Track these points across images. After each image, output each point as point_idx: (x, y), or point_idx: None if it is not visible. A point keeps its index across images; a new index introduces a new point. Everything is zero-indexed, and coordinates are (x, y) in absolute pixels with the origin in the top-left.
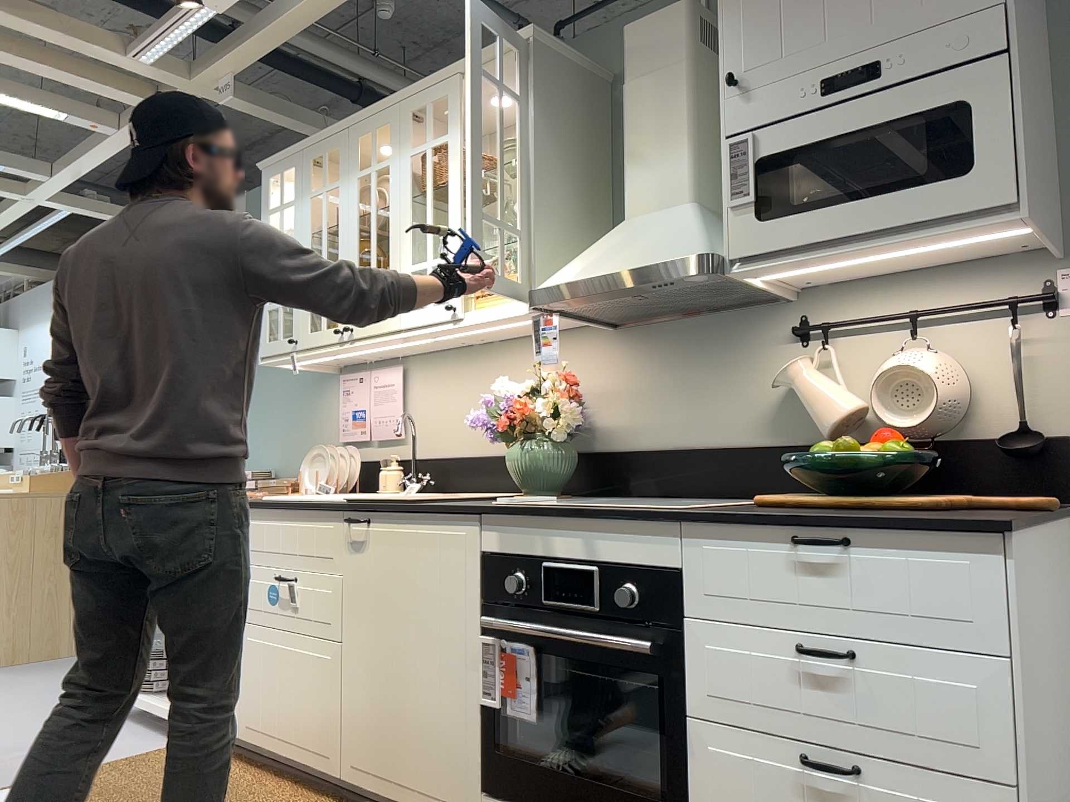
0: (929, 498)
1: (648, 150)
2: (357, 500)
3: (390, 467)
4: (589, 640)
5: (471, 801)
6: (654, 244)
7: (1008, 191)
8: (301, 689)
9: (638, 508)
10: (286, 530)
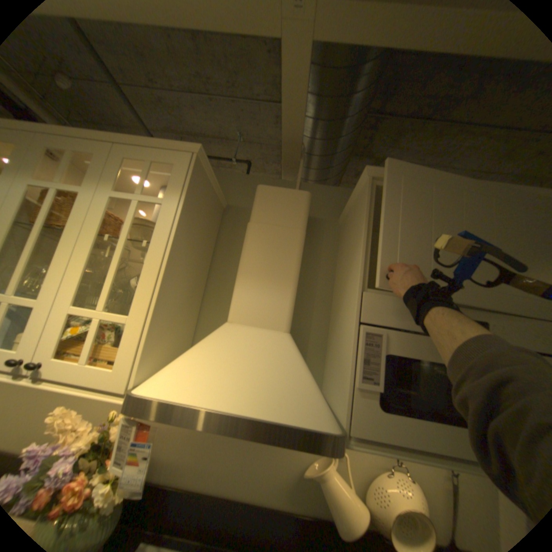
0: None
1: (261, 278)
2: None
3: None
4: None
5: None
6: (272, 383)
7: None
8: None
9: None
10: None
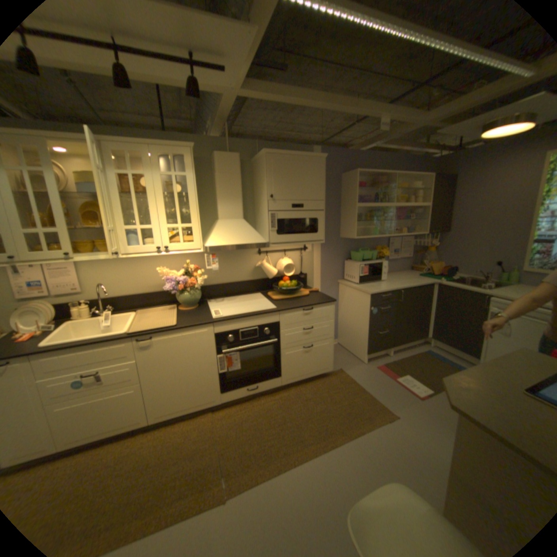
0: (299, 291)
1: (228, 199)
2: (131, 331)
3: (74, 306)
4: (261, 344)
5: (217, 398)
6: (246, 235)
7: (322, 238)
8: (113, 410)
9: (263, 310)
10: (82, 355)
